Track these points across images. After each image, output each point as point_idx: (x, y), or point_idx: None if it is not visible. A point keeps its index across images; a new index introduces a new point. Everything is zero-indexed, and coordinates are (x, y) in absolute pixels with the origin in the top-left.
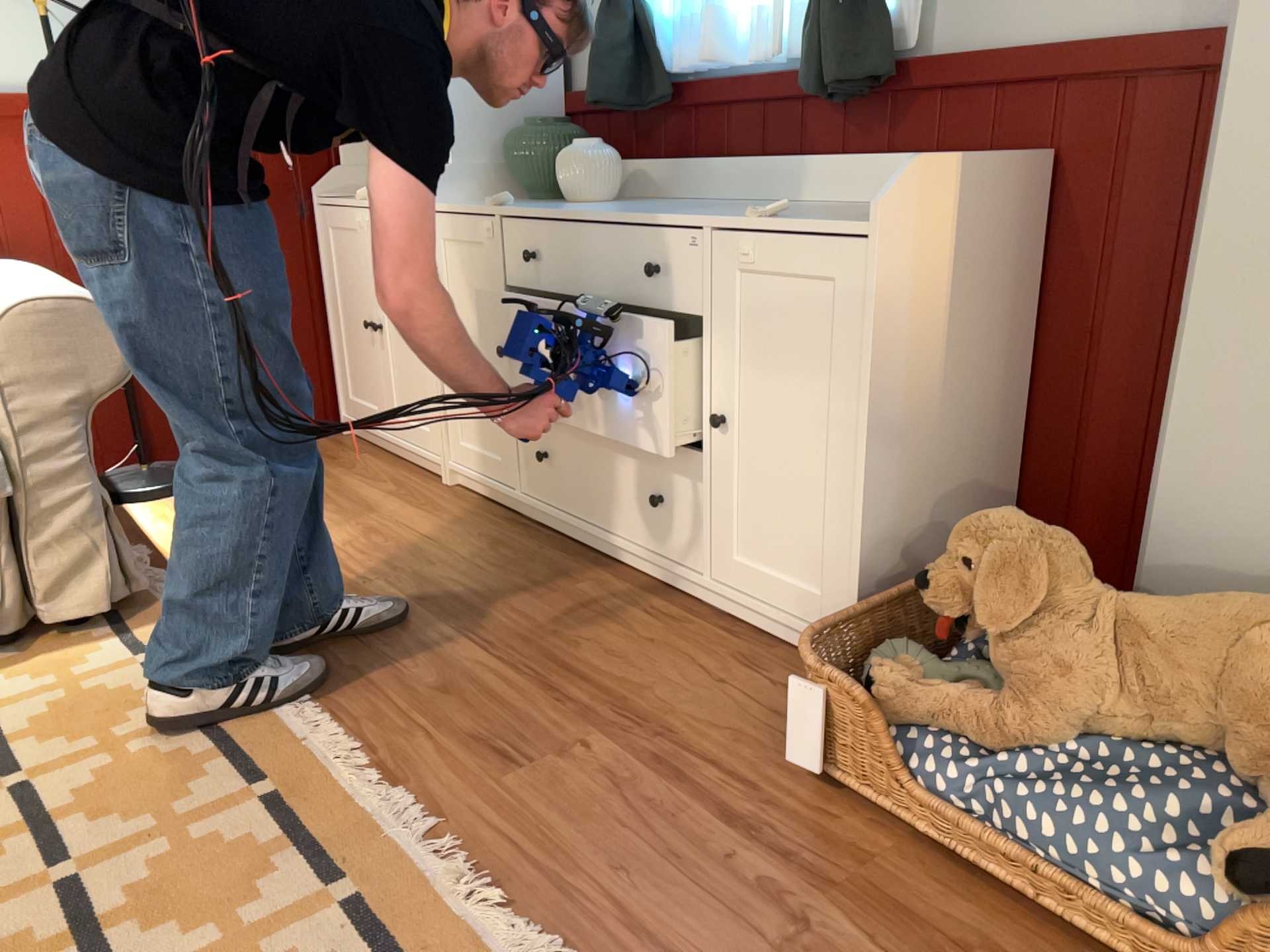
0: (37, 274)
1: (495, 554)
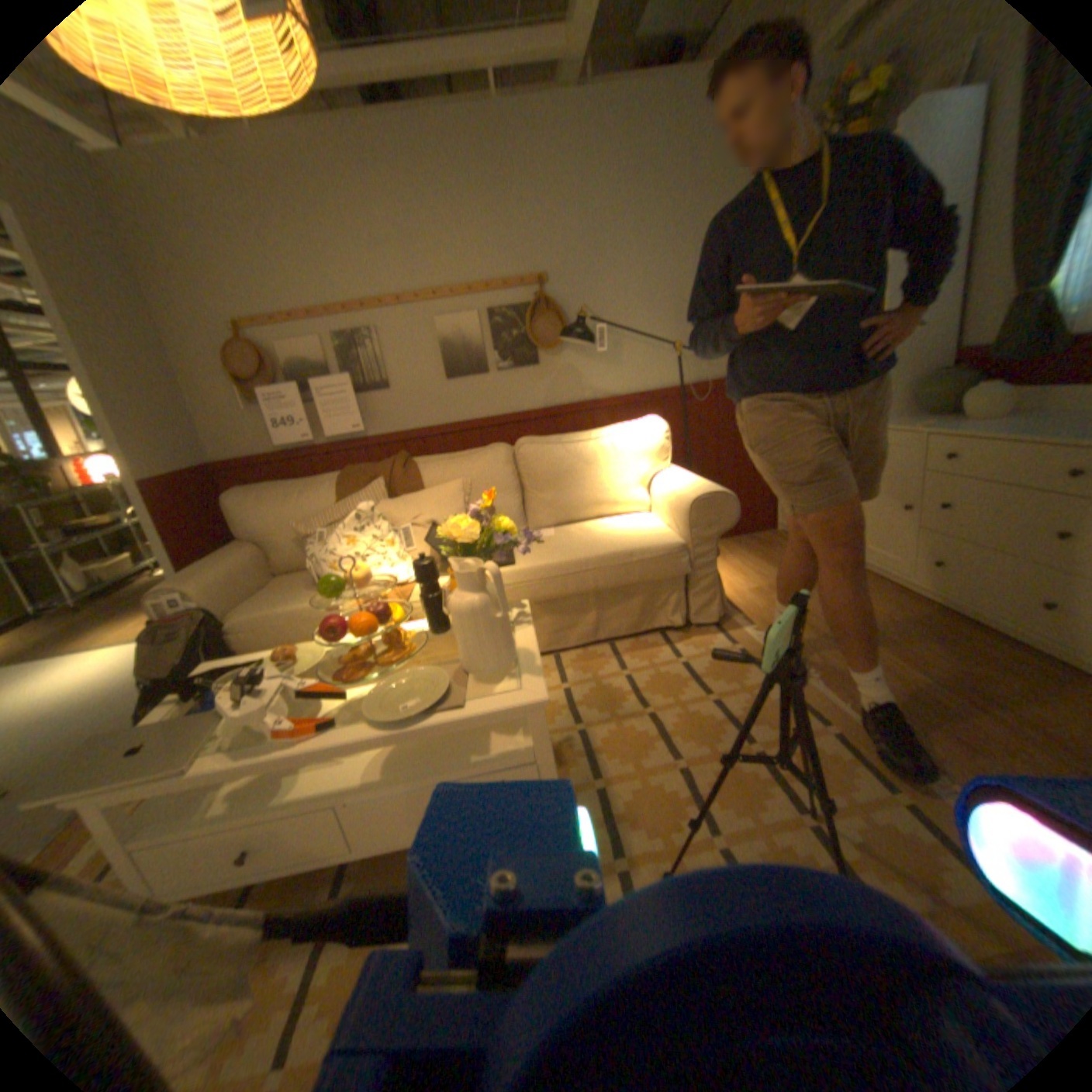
0: (677, 470)
1: (905, 615)
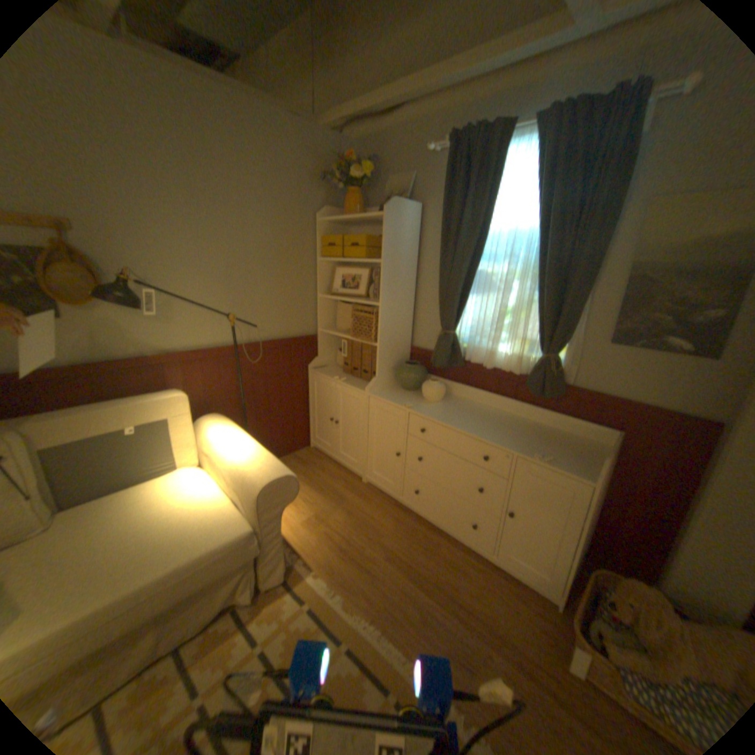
0: (238, 434)
1: (402, 529)
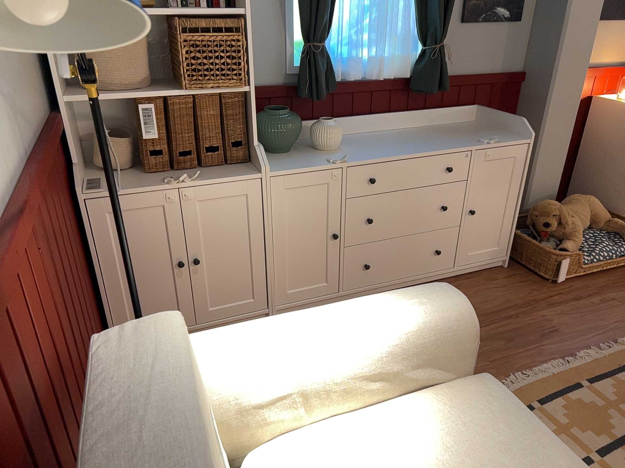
0: (272, 323)
1: None
